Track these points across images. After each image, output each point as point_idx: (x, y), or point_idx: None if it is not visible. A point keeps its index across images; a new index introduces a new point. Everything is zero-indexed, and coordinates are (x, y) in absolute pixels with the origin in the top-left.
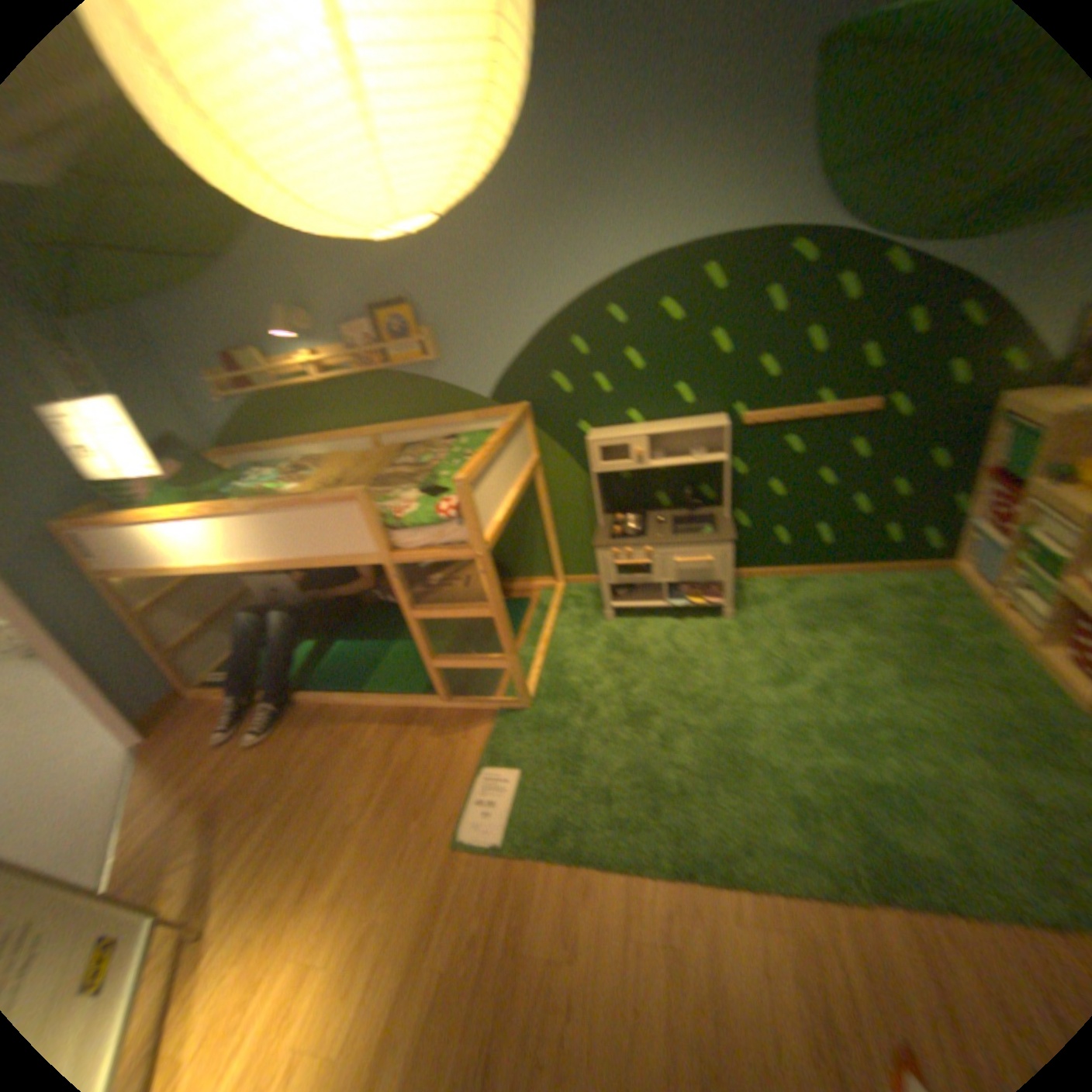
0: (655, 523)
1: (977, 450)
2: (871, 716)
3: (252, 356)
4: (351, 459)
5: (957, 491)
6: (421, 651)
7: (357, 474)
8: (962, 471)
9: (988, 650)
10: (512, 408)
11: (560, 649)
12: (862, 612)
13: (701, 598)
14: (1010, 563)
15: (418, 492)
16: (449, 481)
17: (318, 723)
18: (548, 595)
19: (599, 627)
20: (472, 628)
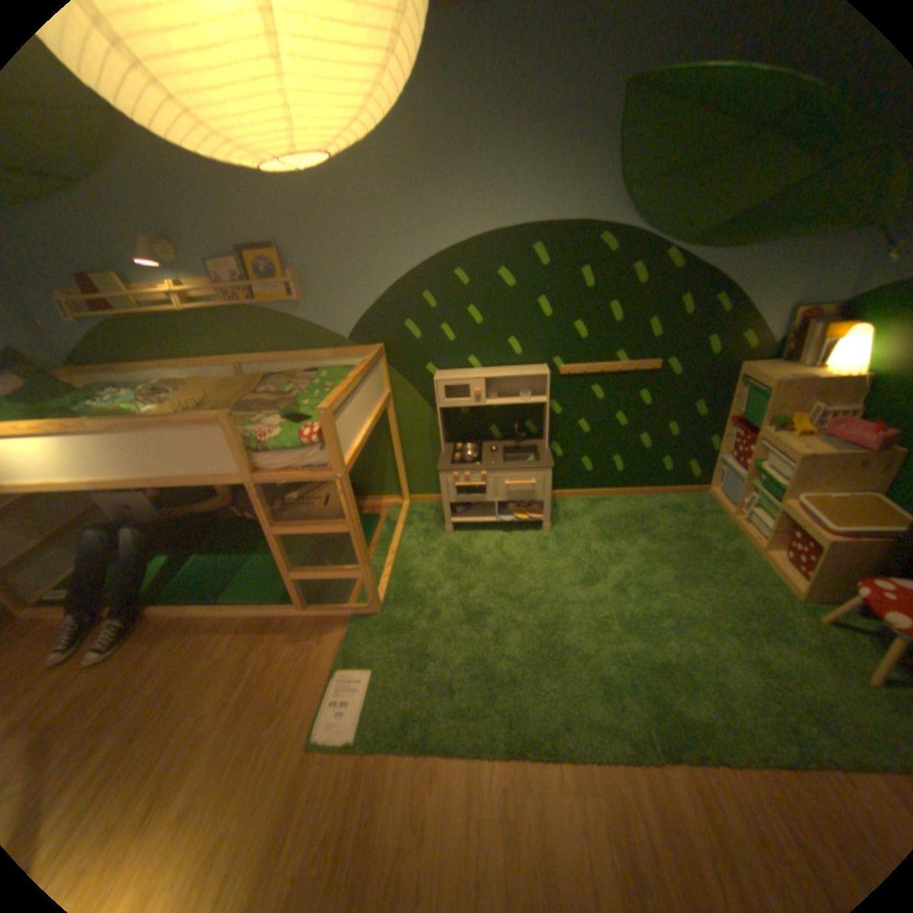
0: (490, 452)
1: (725, 403)
2: (657, 609)
3: (117, 282)
4: (216, 385)
5: (711, 433)
6: (281, 565)
7: (222, 400)
8: (715, 419)
9: (735, 554)
10: (371, 349)
11: (408, 559)
12: (647, 526)
13: (526, 515)
14: (748, 489)
15: (283, 419)
16: (313, 410)
17: (172, 637)
18: (397, 512)
19: (441, 540)
20: (328, 542)
